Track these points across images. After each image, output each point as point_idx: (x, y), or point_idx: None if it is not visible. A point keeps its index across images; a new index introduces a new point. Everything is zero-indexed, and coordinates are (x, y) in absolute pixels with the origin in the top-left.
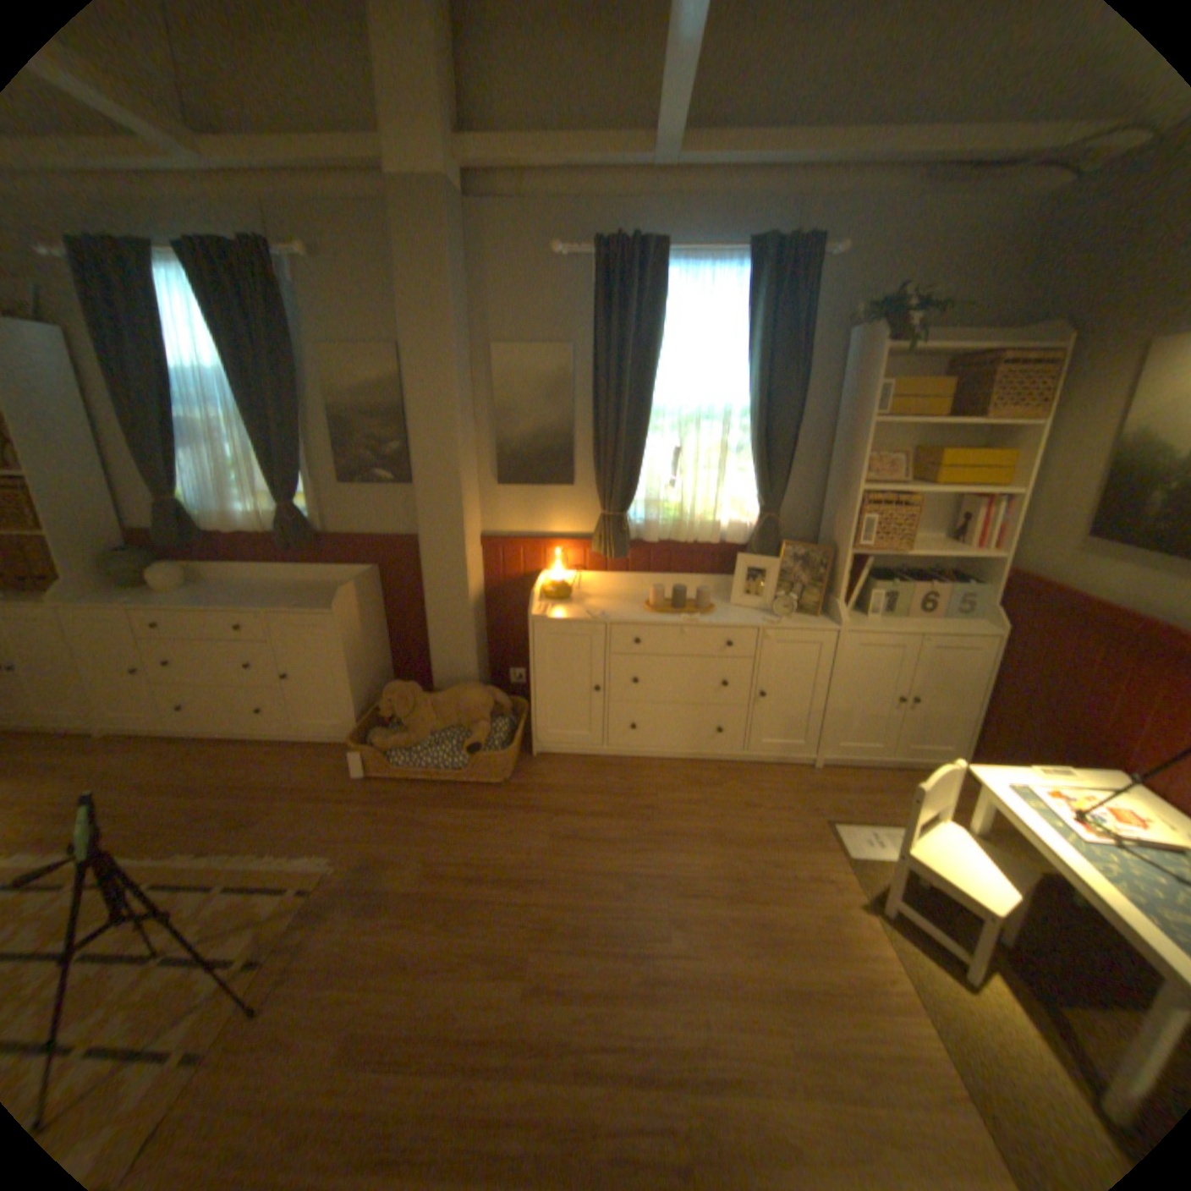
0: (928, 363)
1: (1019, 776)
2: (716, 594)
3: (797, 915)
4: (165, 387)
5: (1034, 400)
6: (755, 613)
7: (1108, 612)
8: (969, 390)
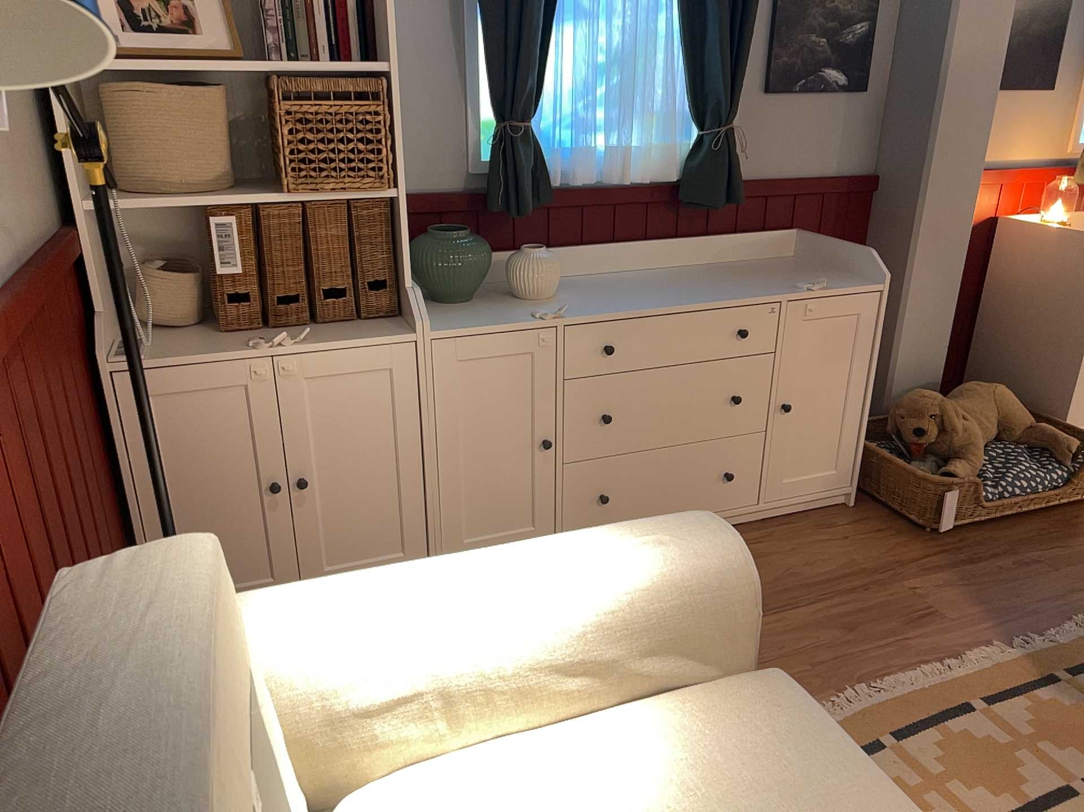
0: None
1: None
2: None
3: None
4: None
5: None
6: None
7: None
8: None
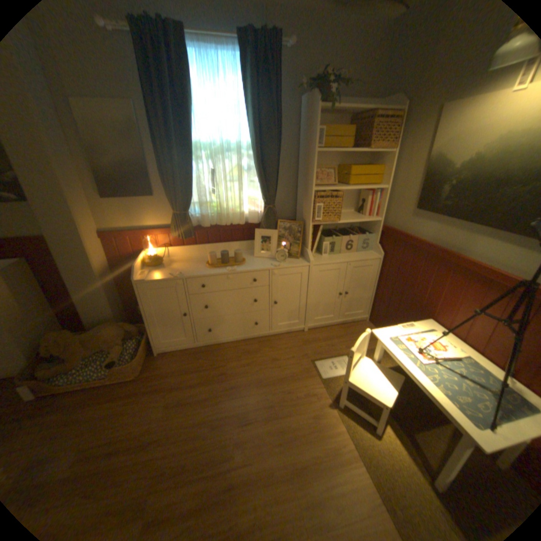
0: (342, 118)
1: (393, 331)
2: (248, 251)
3: (299, 420)
4: None
5: (391, 138)
6: (268, 260)
7: (426, 246)
8: (362, 133)
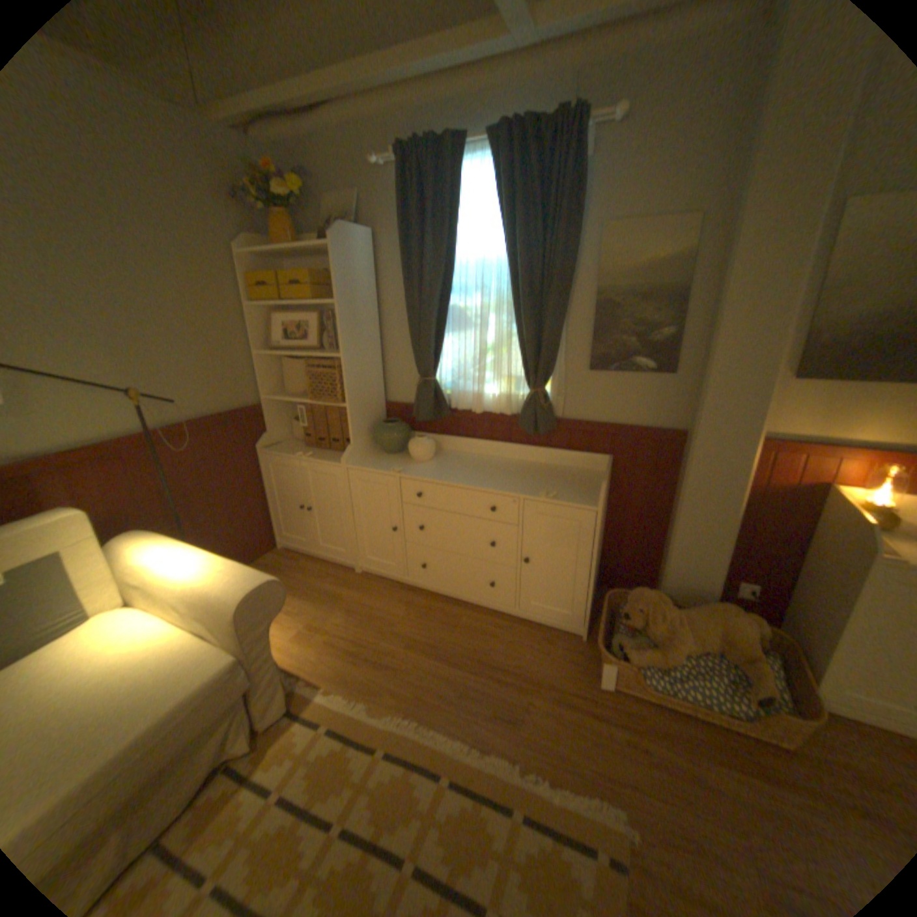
0: None
1: None
2: None
3: None
4: (448, 276)
5: None
6: None
7: None
8: None
